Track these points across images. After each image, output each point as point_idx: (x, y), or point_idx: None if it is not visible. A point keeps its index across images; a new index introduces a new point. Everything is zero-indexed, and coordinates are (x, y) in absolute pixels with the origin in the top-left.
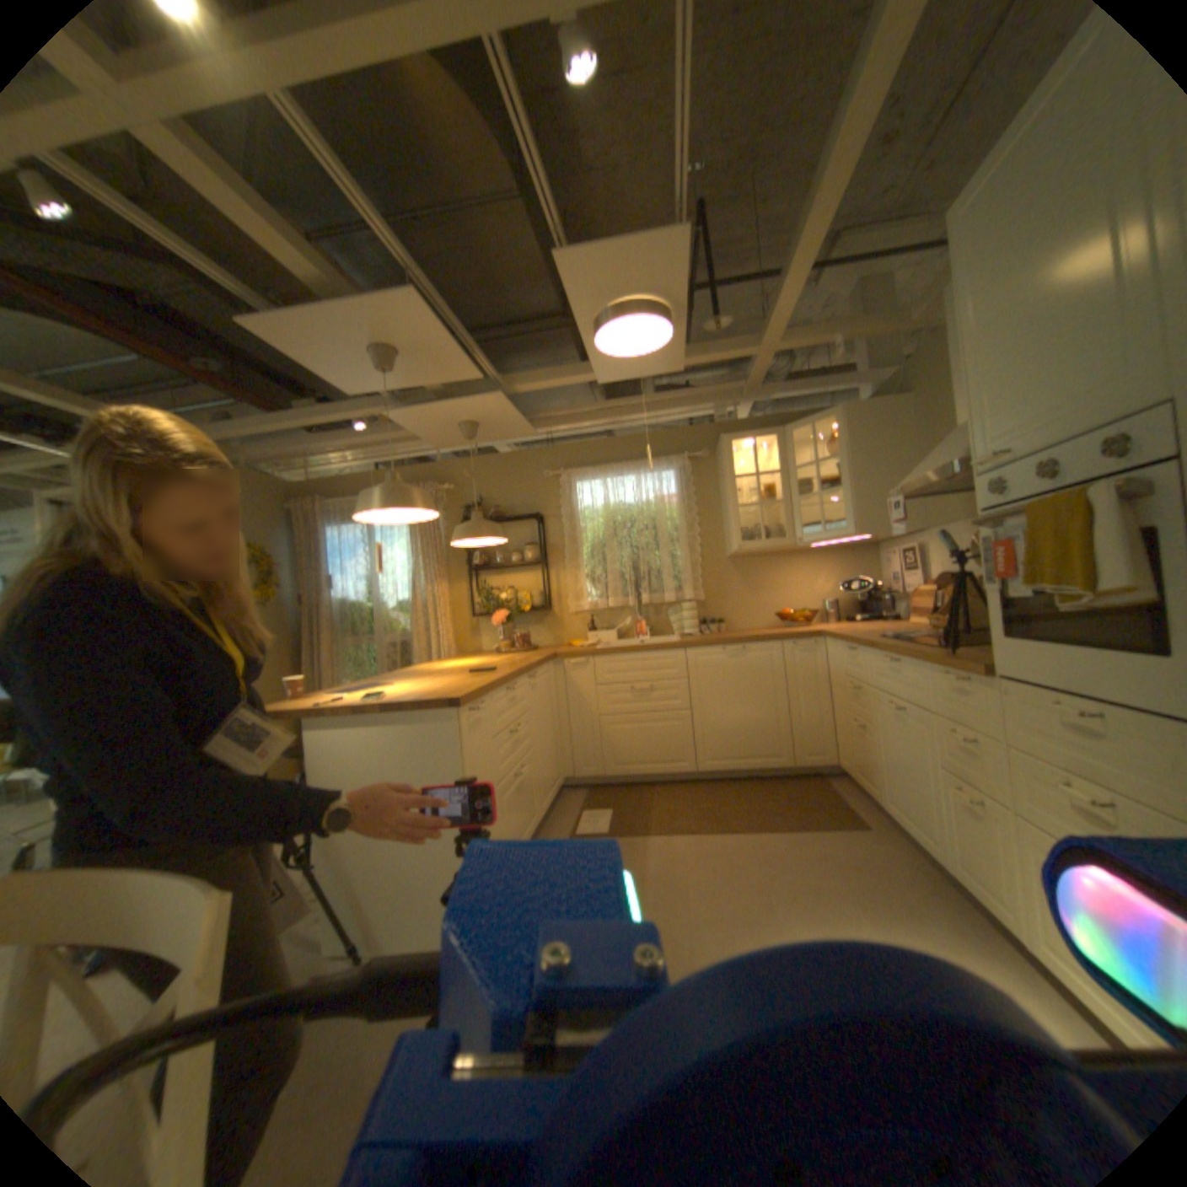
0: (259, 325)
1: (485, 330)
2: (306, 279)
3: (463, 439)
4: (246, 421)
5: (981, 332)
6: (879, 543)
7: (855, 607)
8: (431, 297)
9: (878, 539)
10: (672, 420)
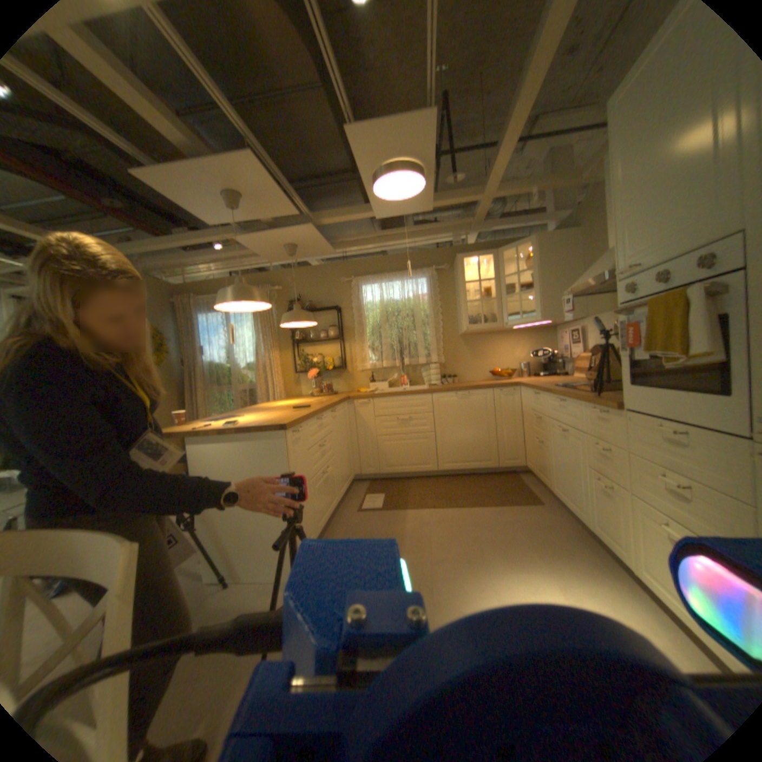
0: (146, 175)
1: (300, 181)
2: (177, 143)
3: (287, 256)
4: (142, 242)
5: (626, 185)
6: (556, 326)
7: (540, 367)
8: (263, 157)
9: (556, 323)
10: (425, 244)
